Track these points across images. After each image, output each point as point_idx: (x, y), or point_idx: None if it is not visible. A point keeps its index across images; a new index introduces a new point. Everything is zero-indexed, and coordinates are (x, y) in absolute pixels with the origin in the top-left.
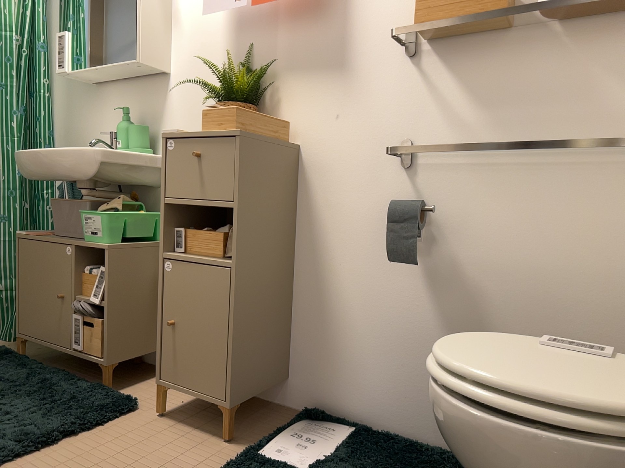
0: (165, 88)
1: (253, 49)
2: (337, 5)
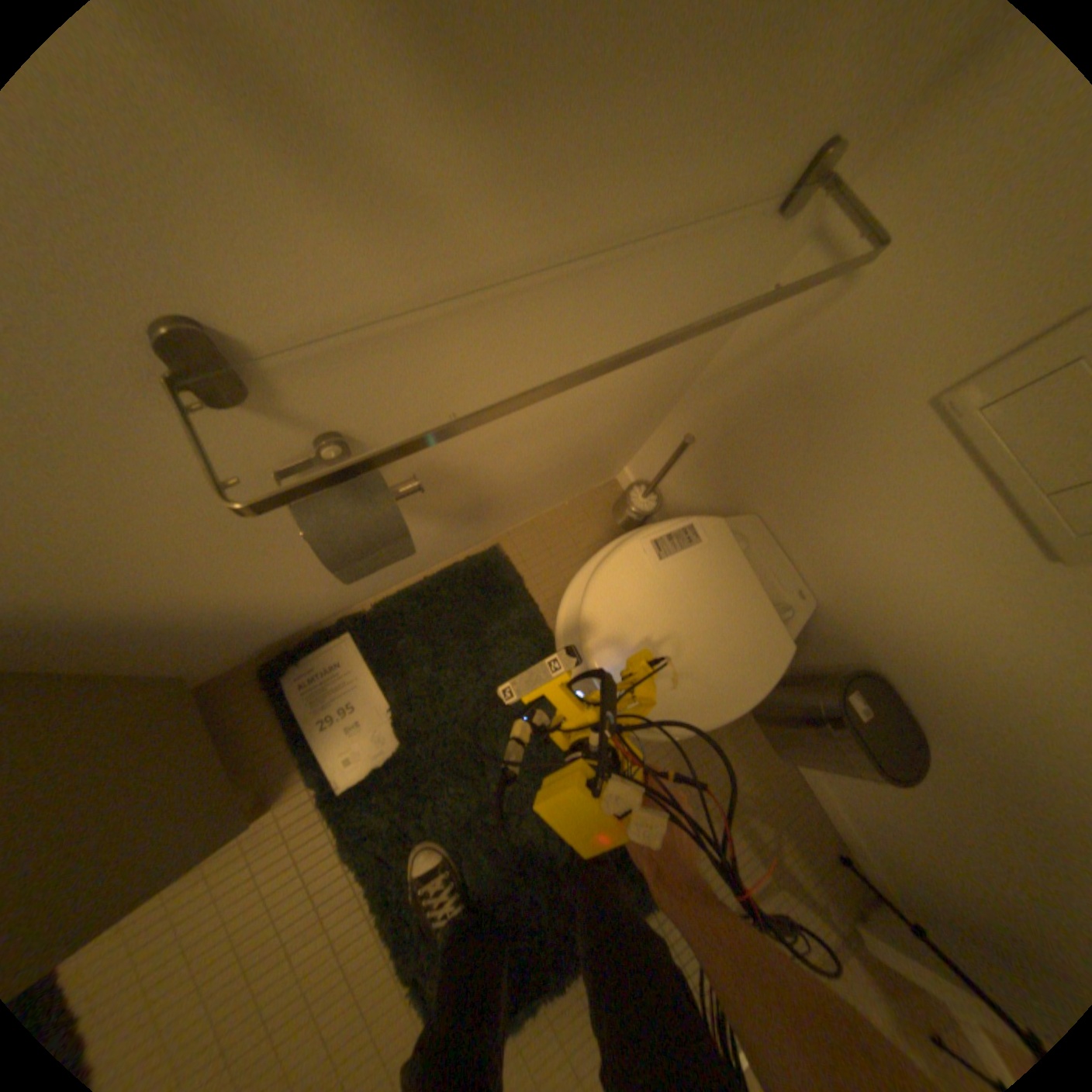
0: None
1: None
2: None
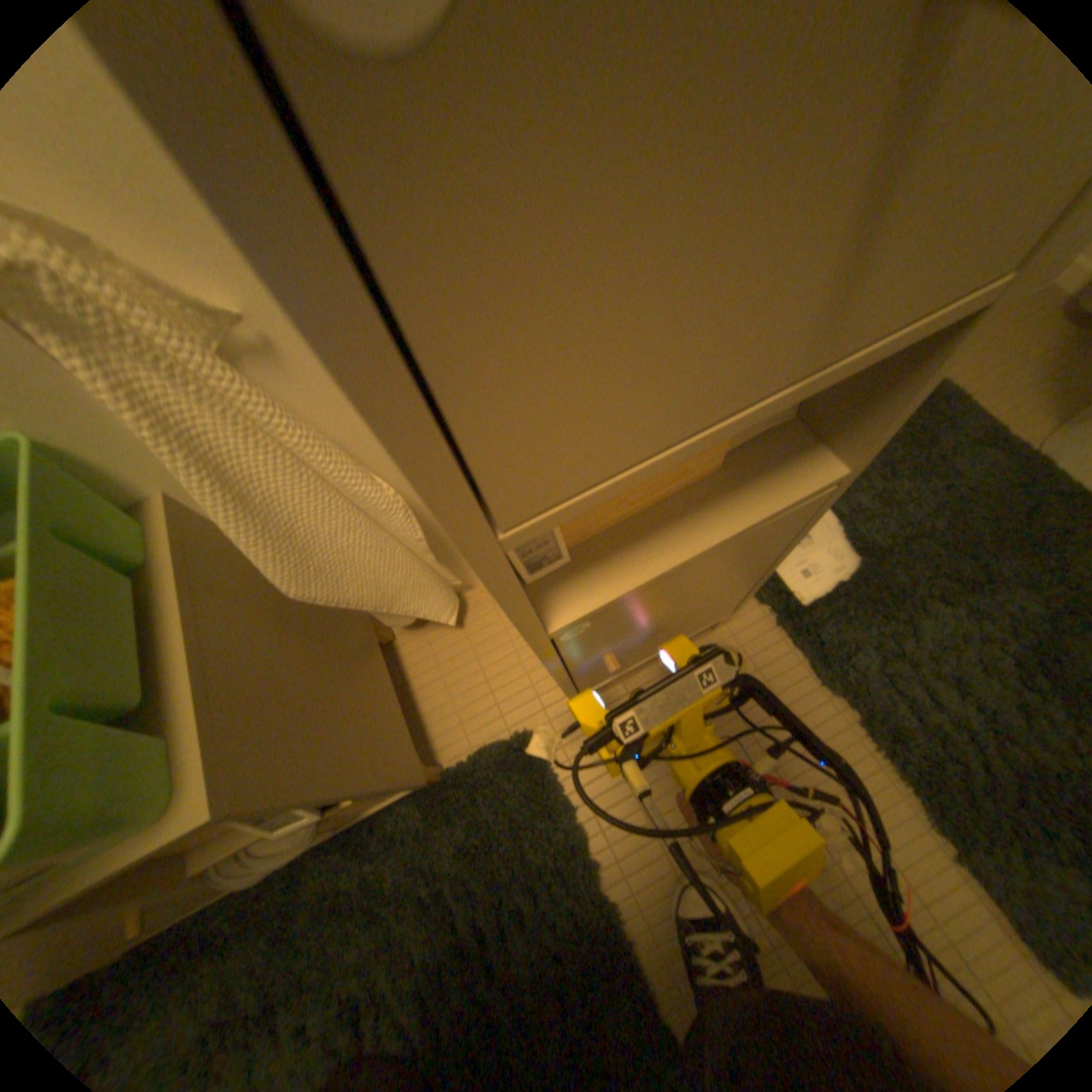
0: None
1: None
2: None
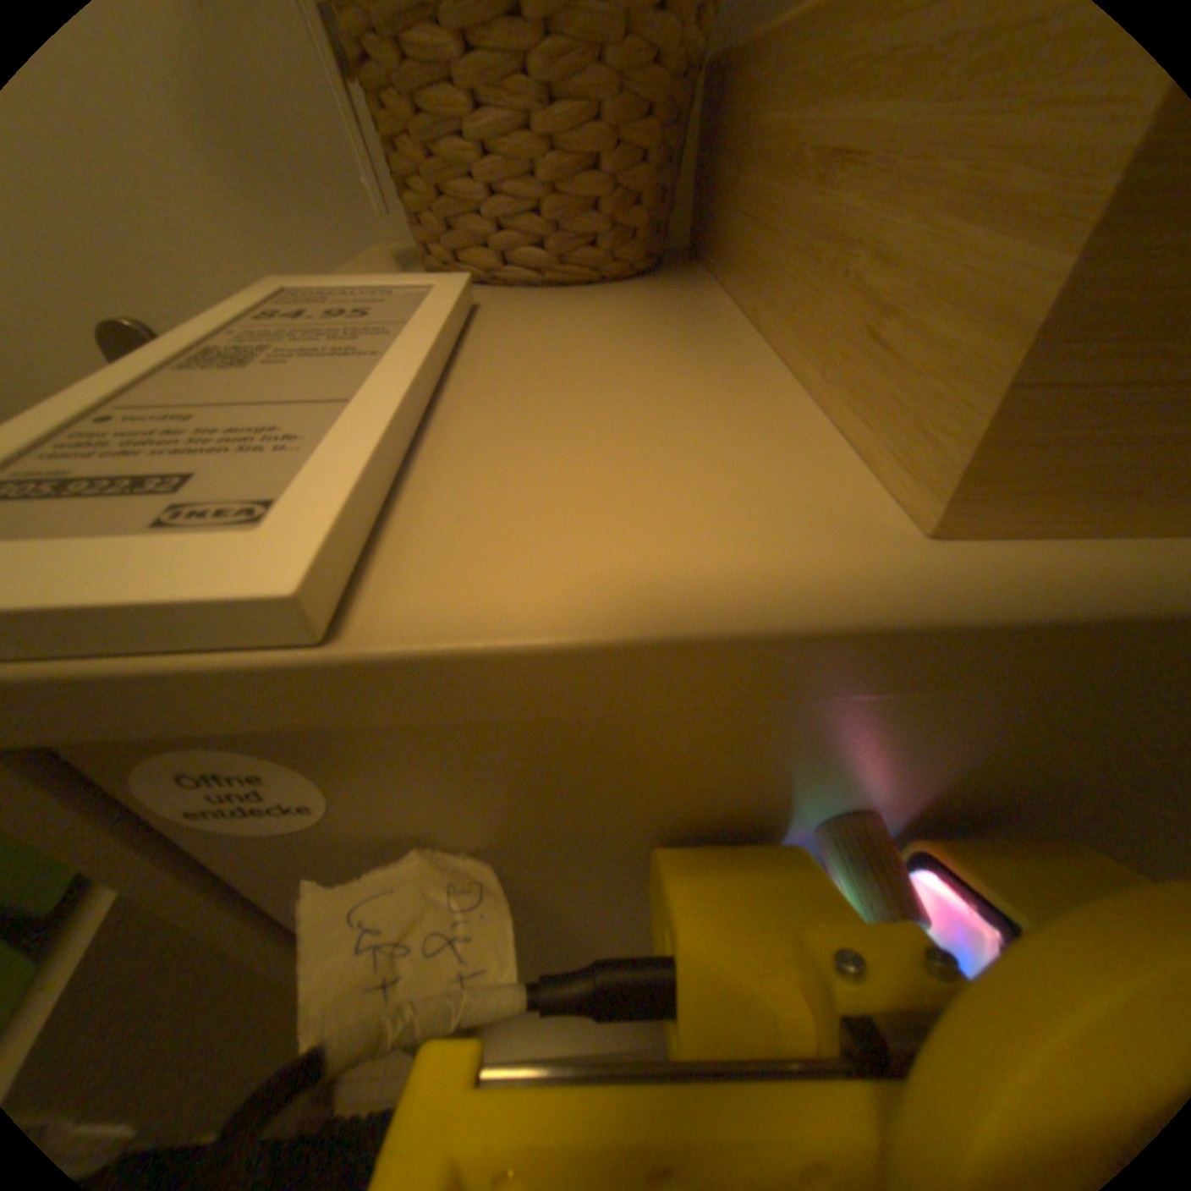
0: None
1: None
2: None
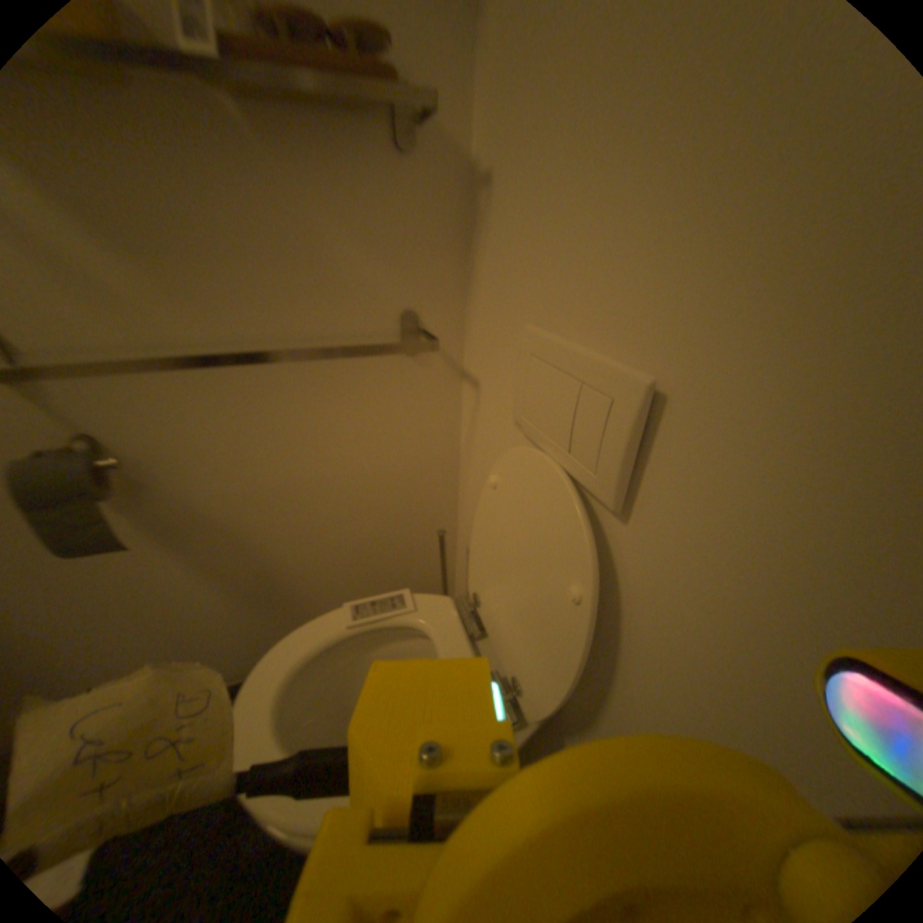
0: None
1: None
2: None
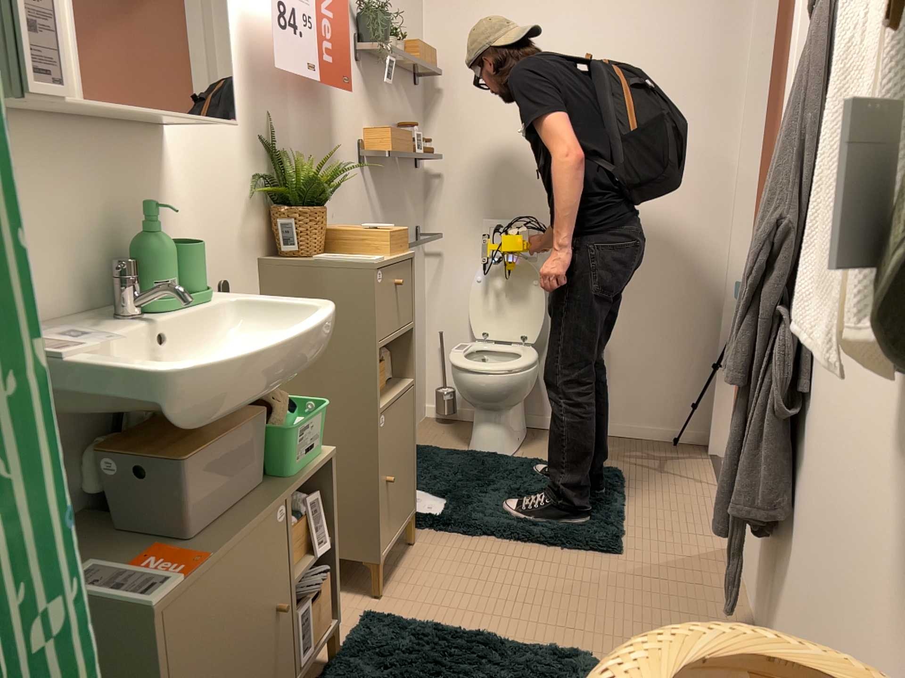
0: (155, 151)
1: (270, 119)
2: (326, 95)
